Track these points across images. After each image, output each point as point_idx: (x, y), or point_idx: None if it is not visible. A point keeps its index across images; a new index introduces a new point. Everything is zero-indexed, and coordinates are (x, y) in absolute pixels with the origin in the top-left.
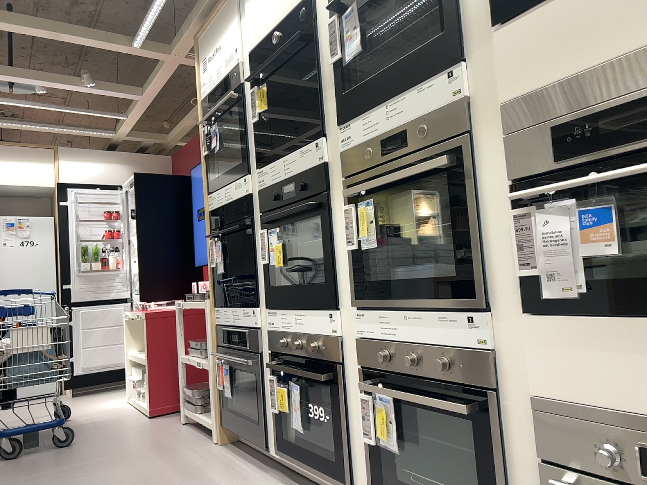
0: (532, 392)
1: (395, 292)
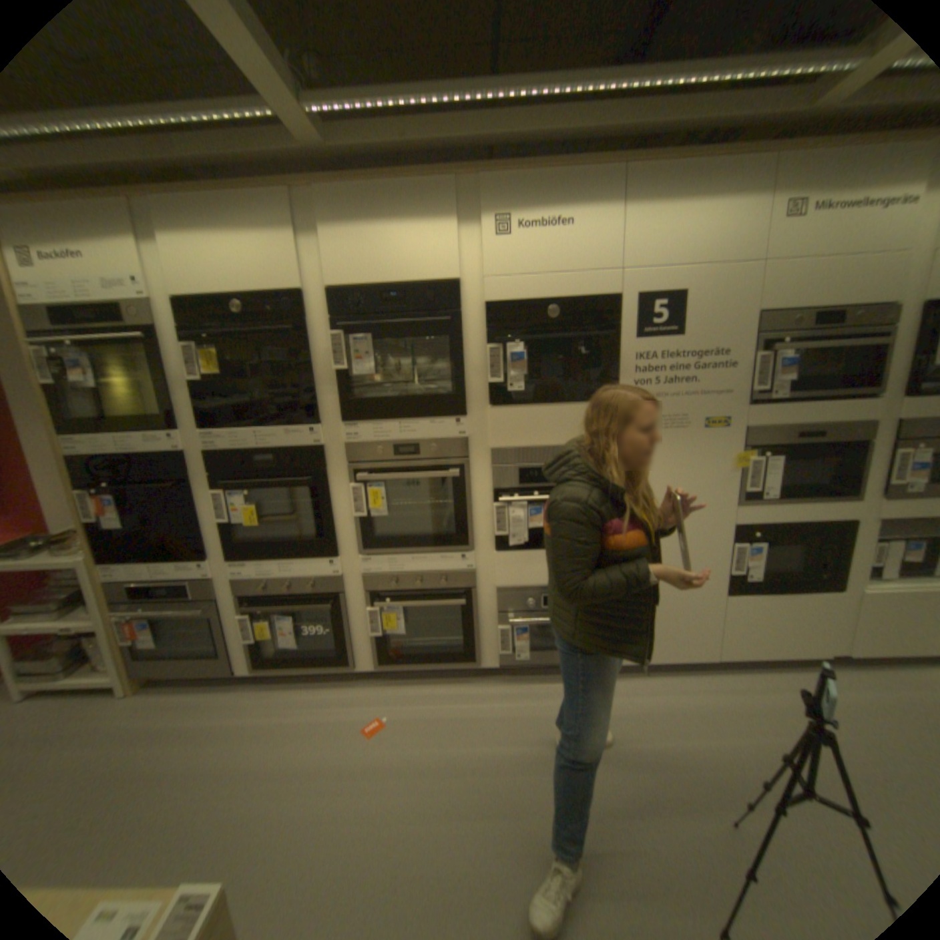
0: (493, 586)
1: (402, 546)
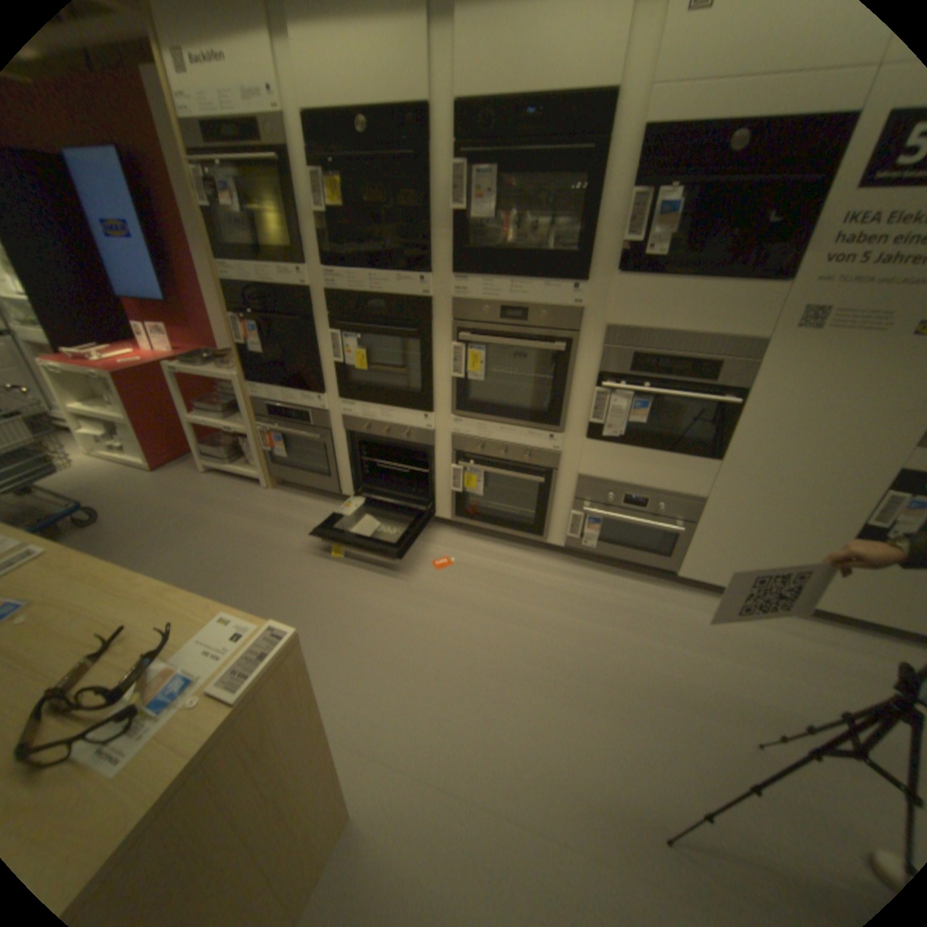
0: (576, 472)
1: (493, 414)
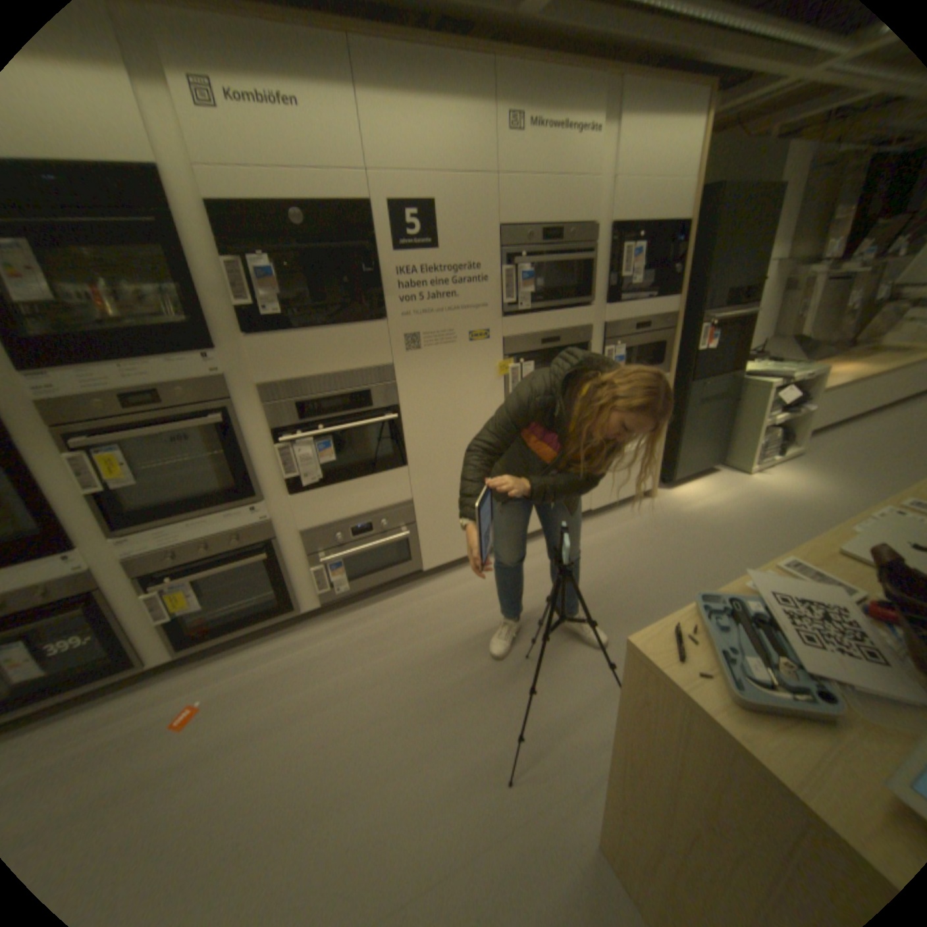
0: (294, 532)
1: (168, 514)
